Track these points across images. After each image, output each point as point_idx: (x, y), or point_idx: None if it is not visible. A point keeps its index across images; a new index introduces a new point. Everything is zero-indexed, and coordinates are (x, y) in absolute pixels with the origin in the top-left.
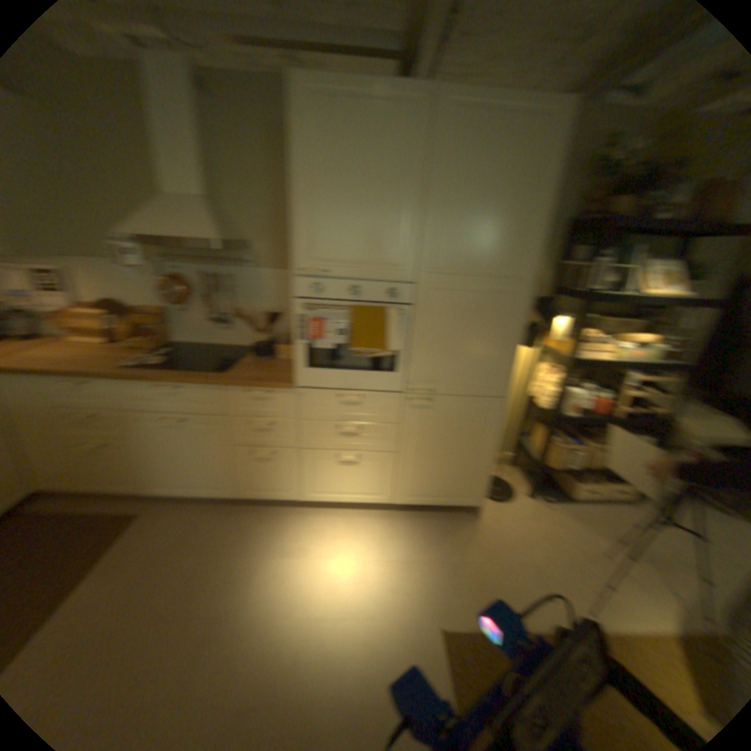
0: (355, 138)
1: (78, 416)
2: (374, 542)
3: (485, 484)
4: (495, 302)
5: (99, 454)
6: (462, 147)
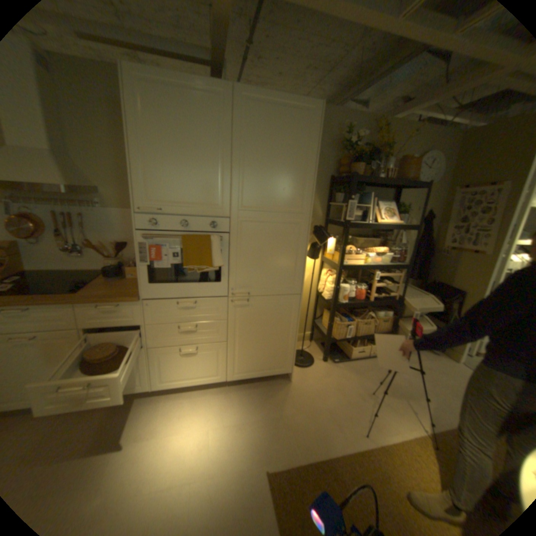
0: (181, 116)
1: None
2: (216, 414)
3: (294, 357)
4: (289, 230)
5: None
6: (258, 127)
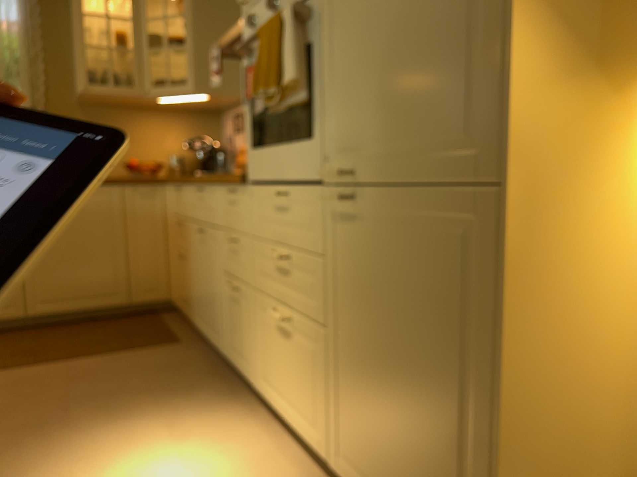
0: None
1: (181, 220)
2: None
3: None
4: None
5: (185, 264)
6: None
